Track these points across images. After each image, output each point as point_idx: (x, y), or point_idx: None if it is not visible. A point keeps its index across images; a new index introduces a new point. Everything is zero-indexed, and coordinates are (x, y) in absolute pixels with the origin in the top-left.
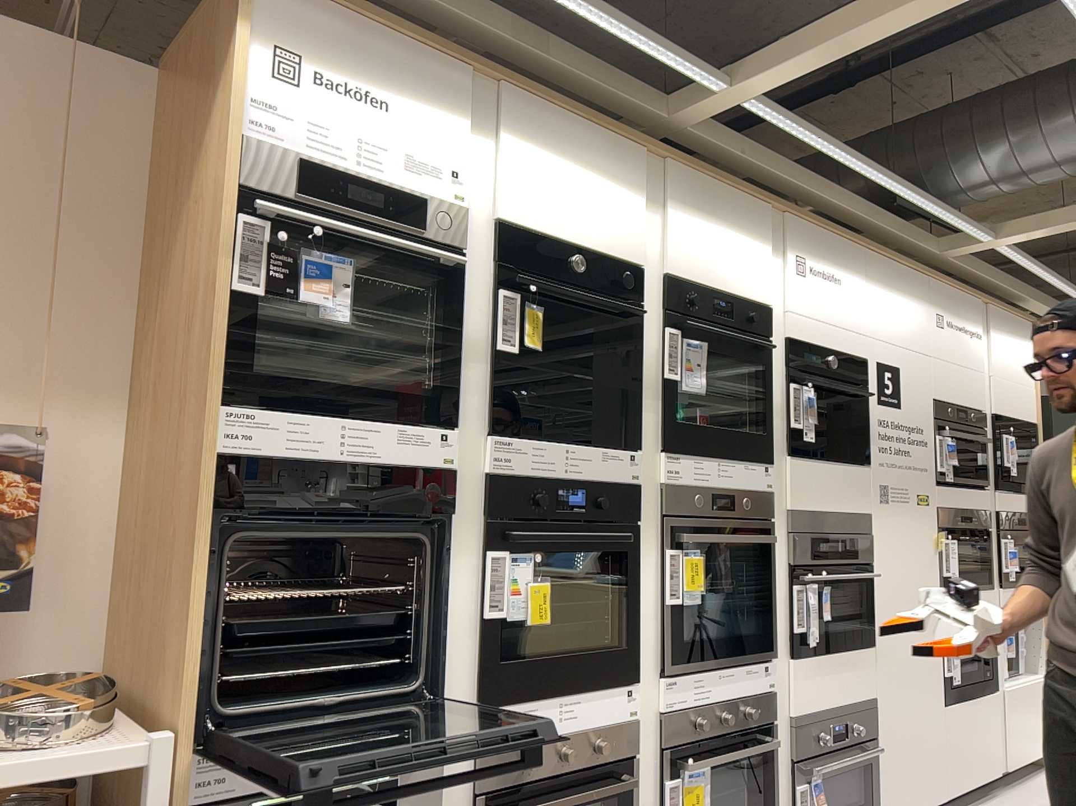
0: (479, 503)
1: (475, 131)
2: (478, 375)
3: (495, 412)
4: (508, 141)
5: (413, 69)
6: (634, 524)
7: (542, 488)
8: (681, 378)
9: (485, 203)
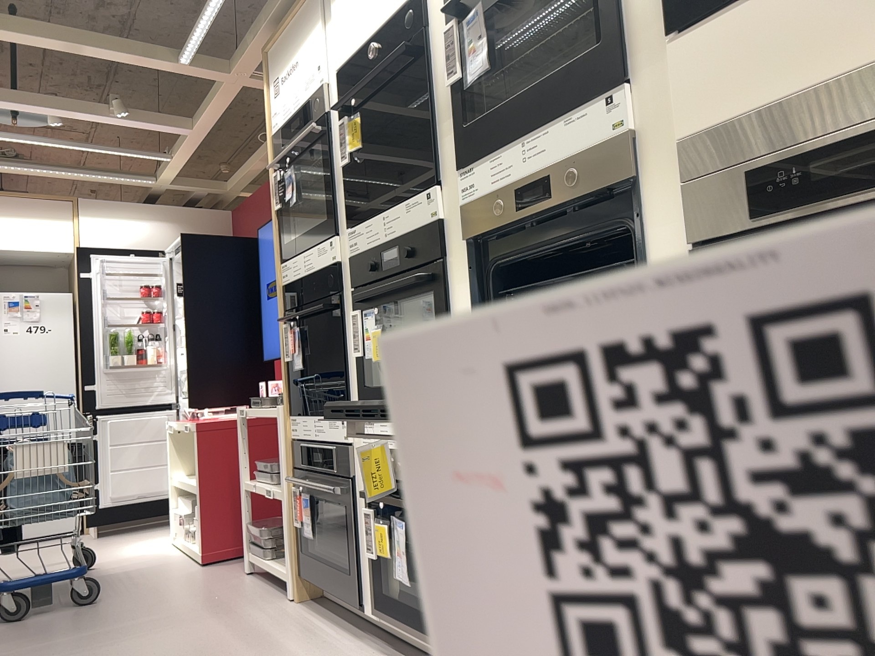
0: (351, 281)
1: (322, 20)
2: (341, 191)
3: (349, 212)
4: (331, 4)
5: (298, 22)
6: (439, 264)
7: (372, 257)
8: (471, 64)
9: (333, 63)
